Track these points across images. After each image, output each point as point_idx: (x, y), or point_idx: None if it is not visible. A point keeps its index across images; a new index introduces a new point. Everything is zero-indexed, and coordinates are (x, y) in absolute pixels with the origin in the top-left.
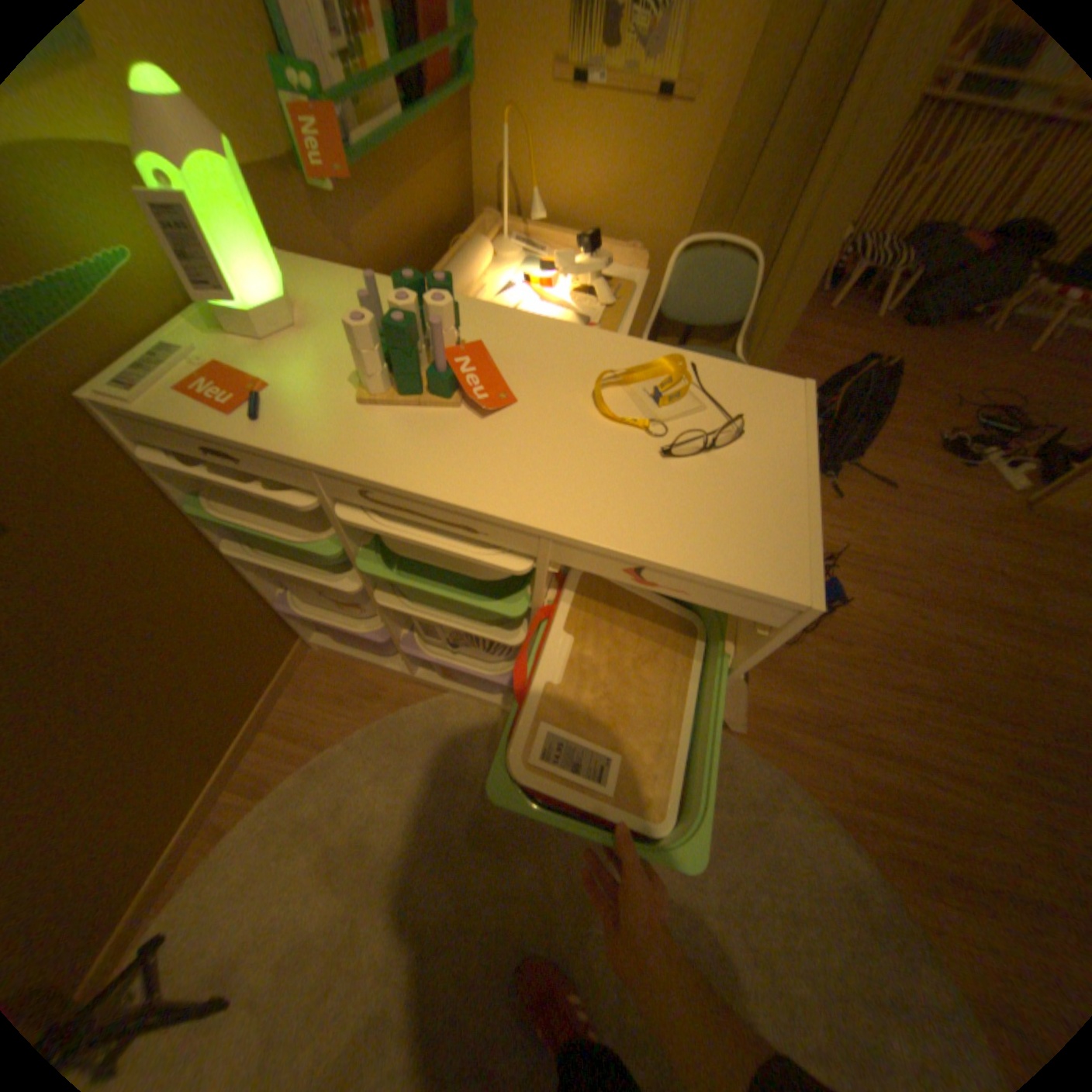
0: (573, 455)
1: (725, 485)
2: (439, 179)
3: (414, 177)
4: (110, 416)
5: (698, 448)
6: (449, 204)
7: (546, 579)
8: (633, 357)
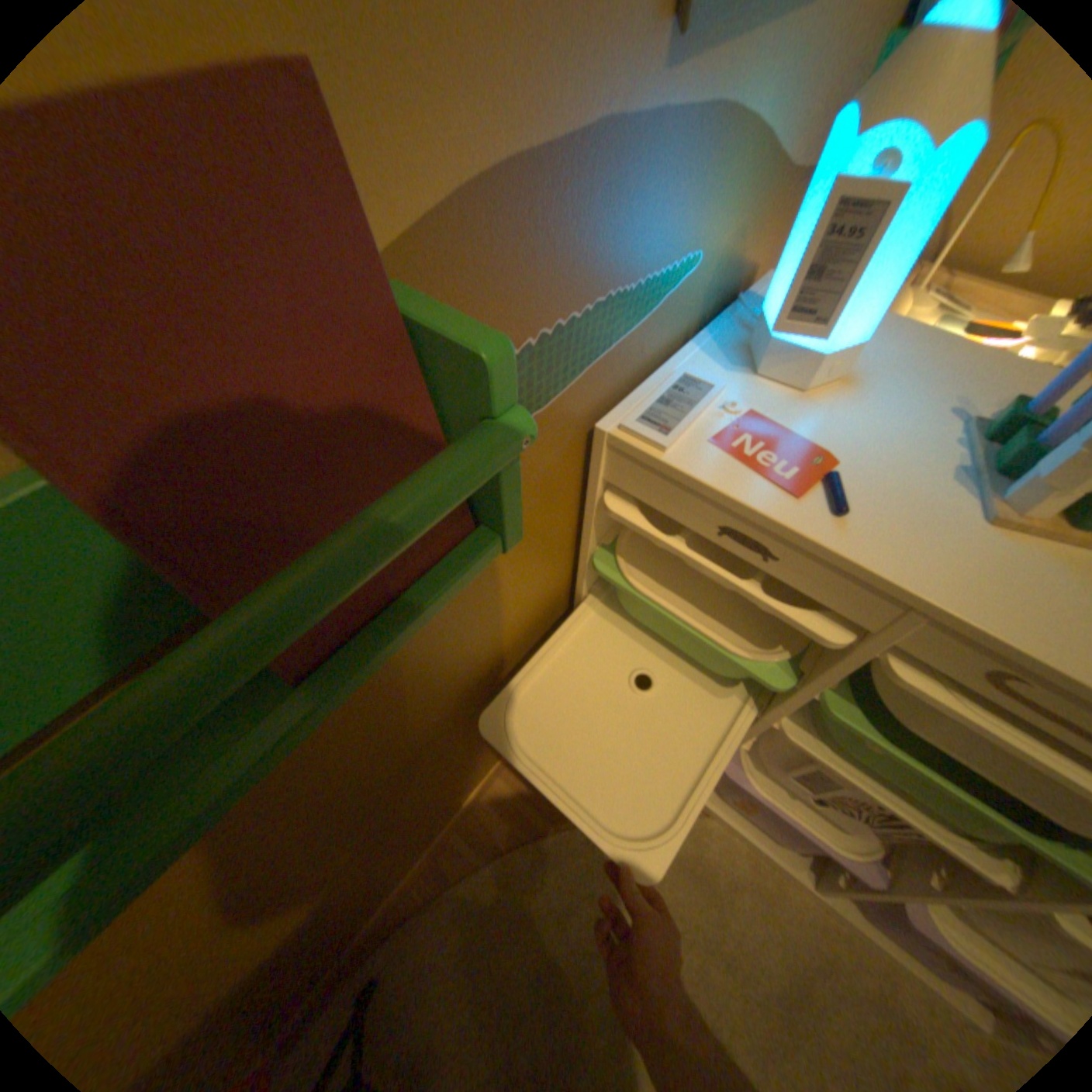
0: None
1: None
2: None
3: None
4: (618, 457)
5: None
6: None
7: None
8: None
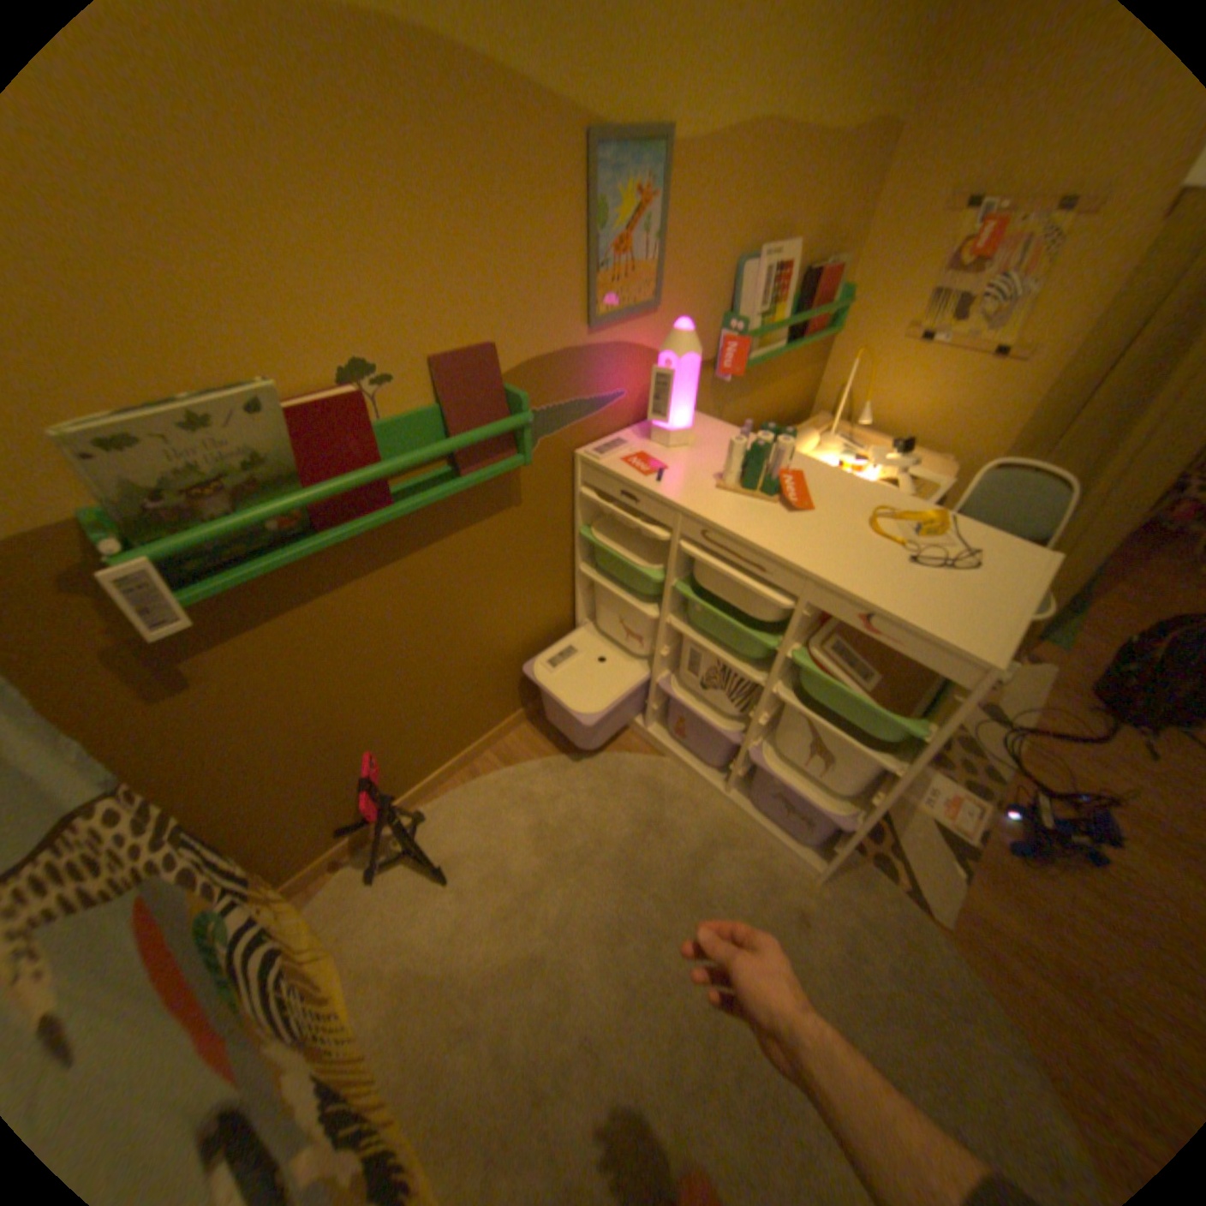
0: (844, 545)
1: (953, 589)
2: (793, 388)
3: (777, 384)
4: (583, 468)
5: (940, 566)
6: (794, 405)
7: (797, 633)
8: (908, 507)
